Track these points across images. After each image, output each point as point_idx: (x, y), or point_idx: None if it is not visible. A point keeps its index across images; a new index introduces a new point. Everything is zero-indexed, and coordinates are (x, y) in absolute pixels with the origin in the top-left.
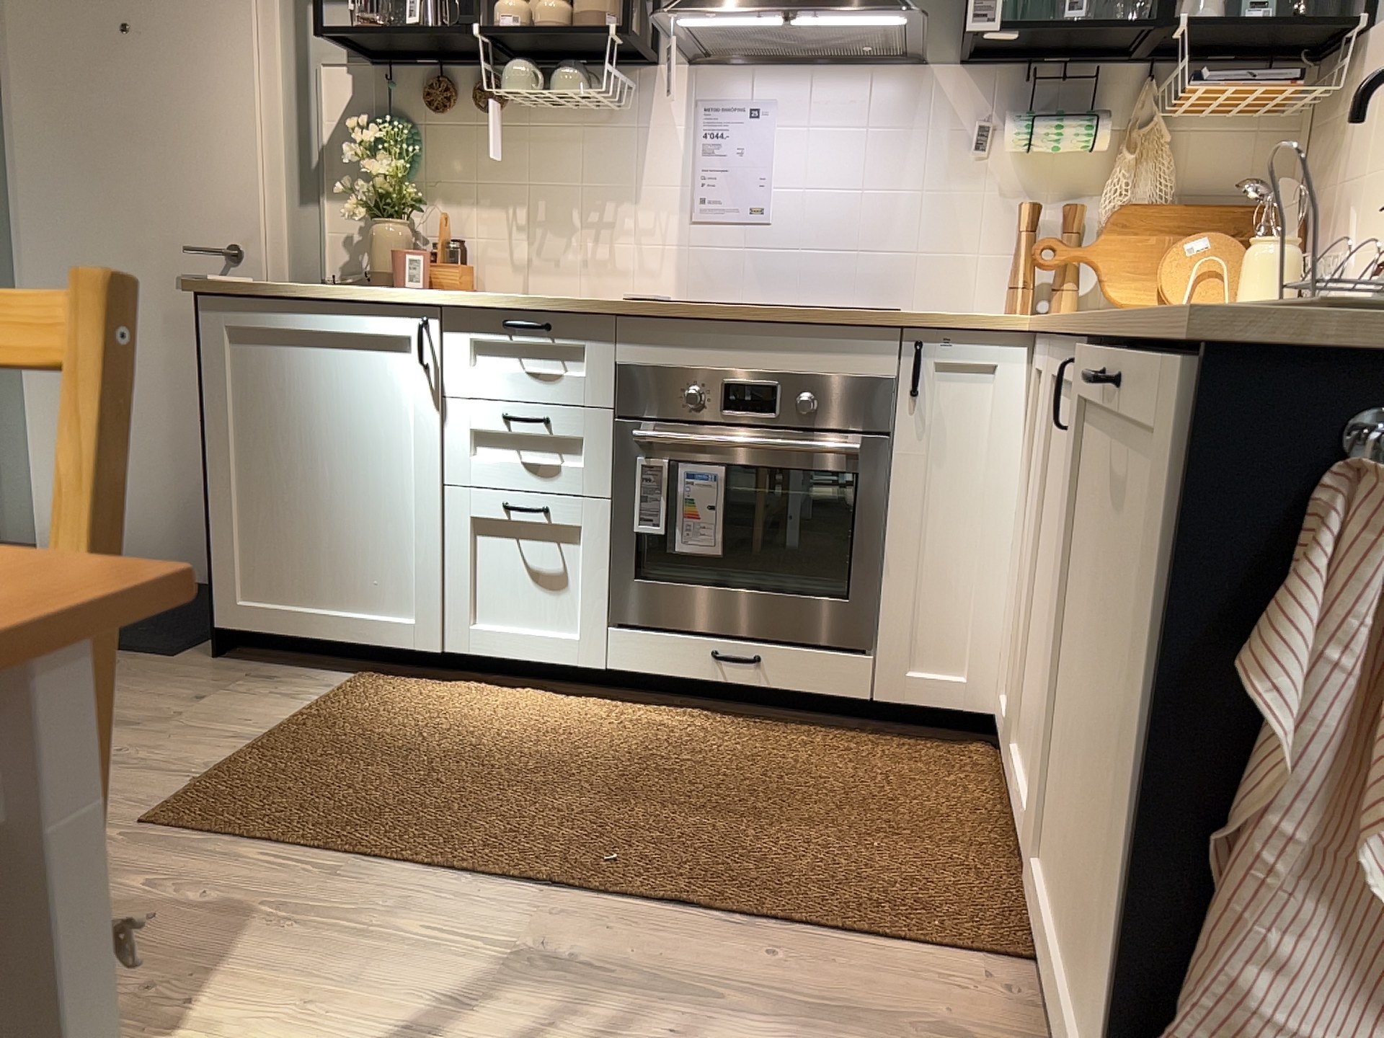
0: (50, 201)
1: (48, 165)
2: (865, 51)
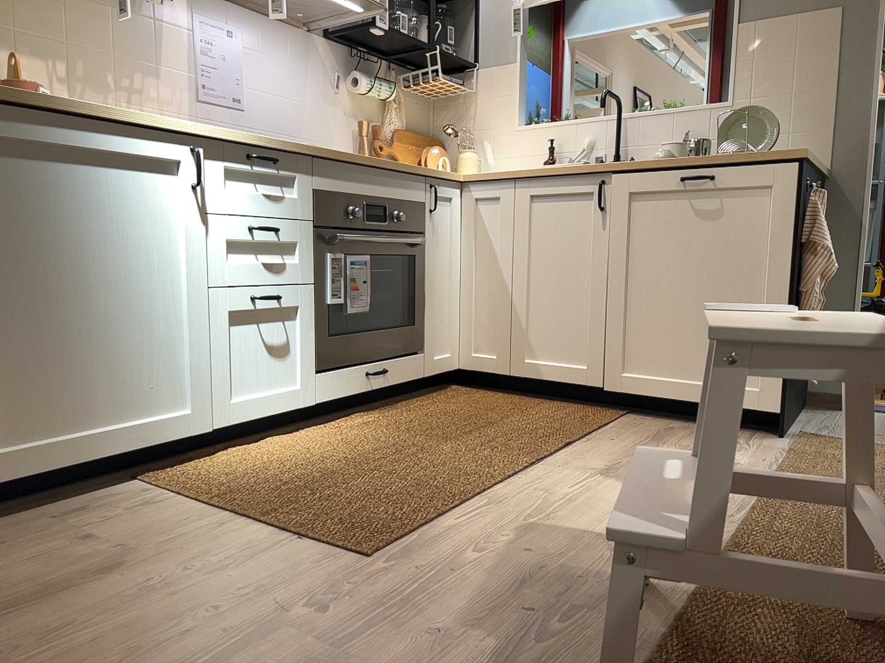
0: None
1: None
2: (298, 19)
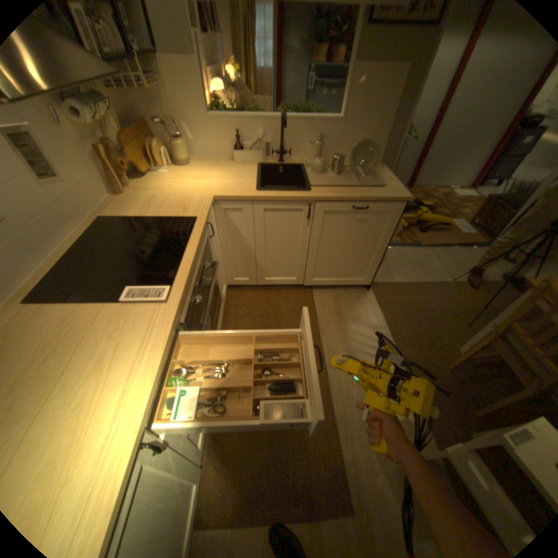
0: None
1: None
2: None
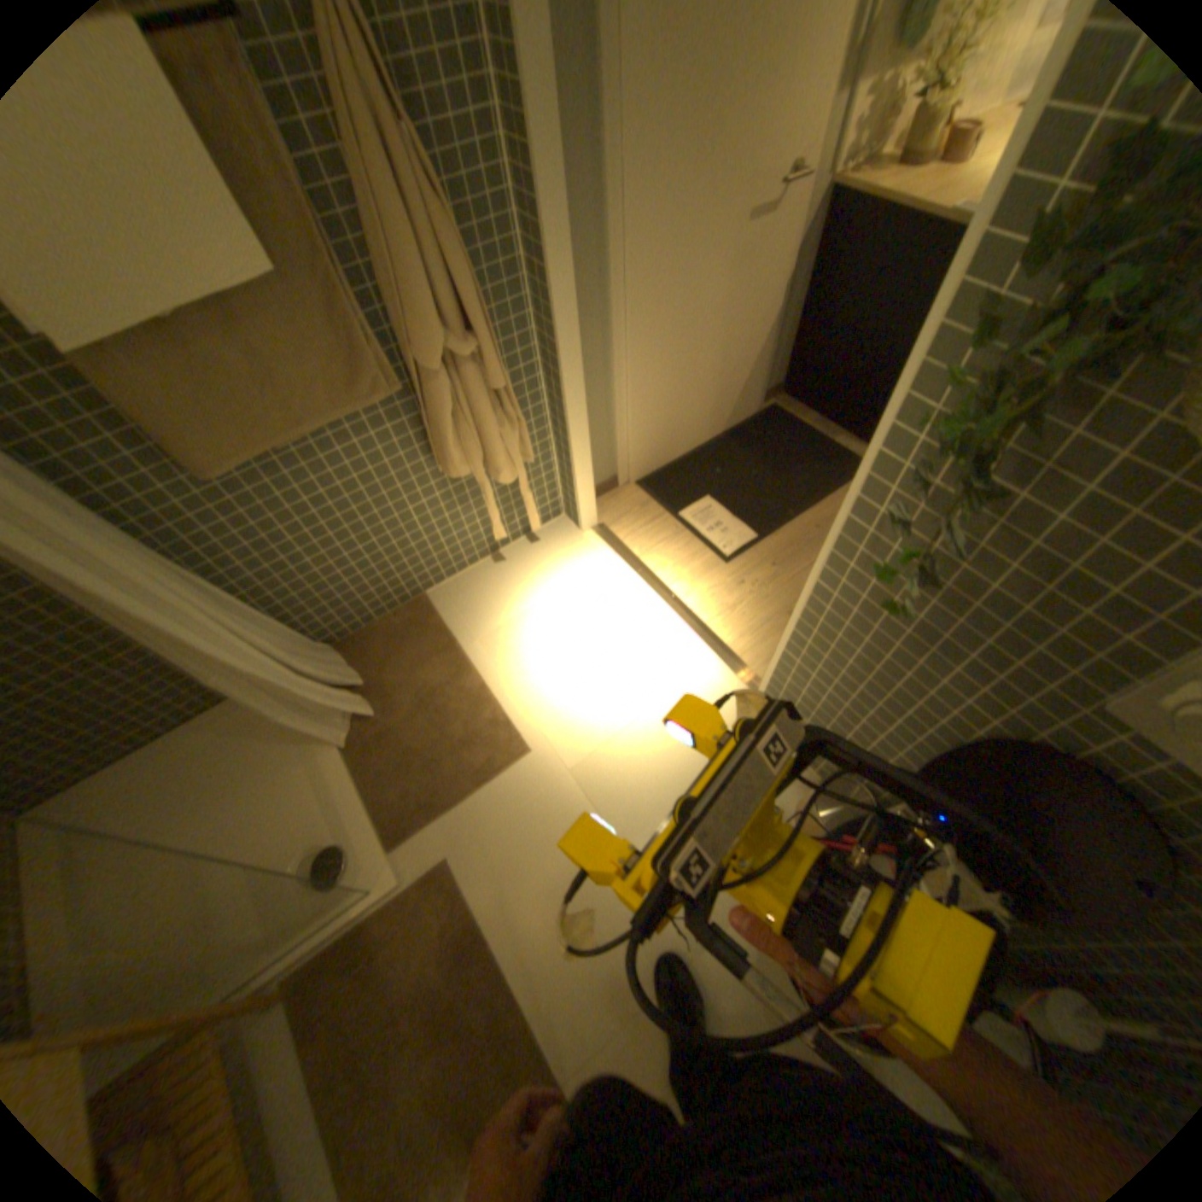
0: (659, 167)
1: (660, 120)
2: None
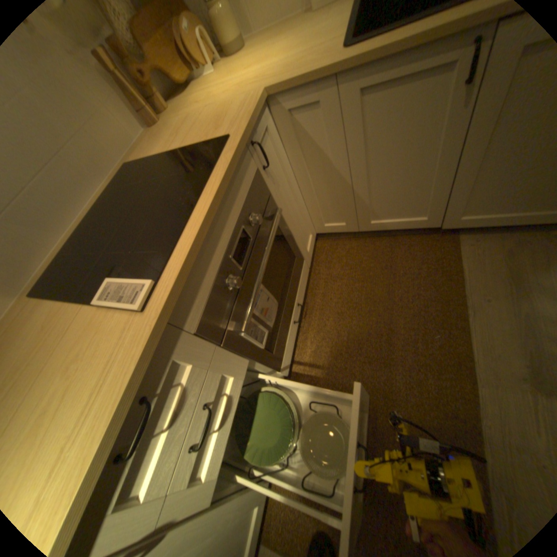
0: None
1: None
2: None
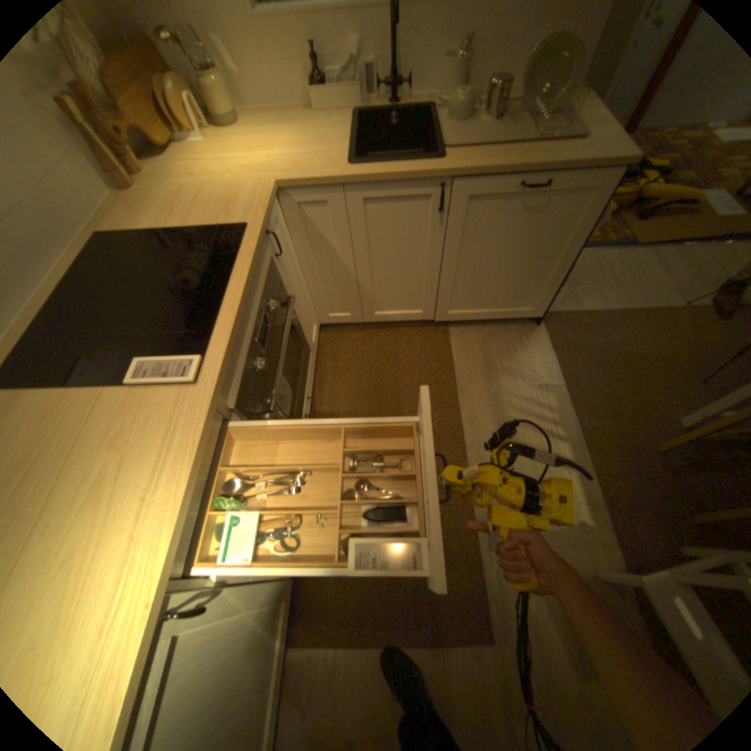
0: None
1: None
2: None
